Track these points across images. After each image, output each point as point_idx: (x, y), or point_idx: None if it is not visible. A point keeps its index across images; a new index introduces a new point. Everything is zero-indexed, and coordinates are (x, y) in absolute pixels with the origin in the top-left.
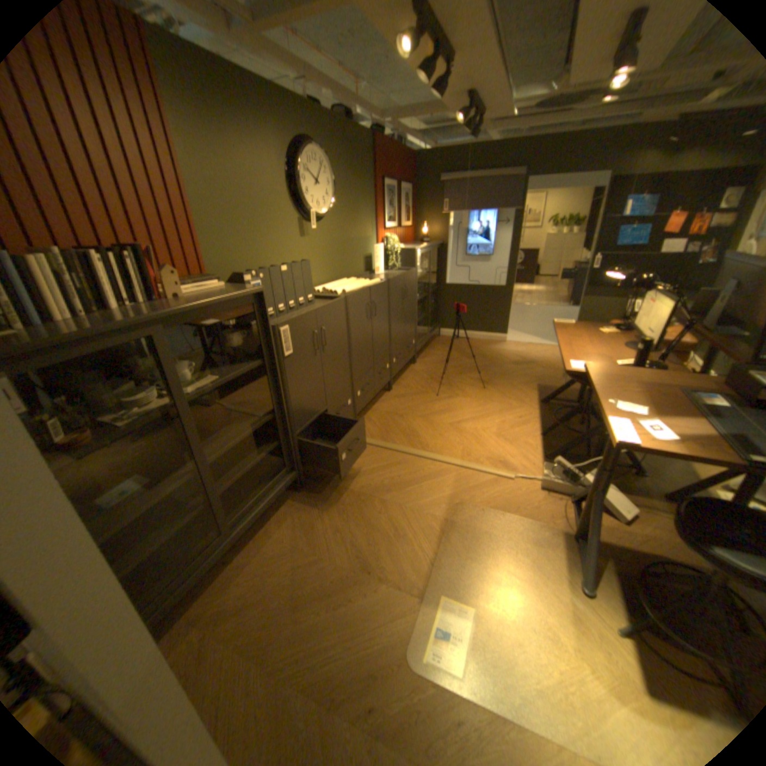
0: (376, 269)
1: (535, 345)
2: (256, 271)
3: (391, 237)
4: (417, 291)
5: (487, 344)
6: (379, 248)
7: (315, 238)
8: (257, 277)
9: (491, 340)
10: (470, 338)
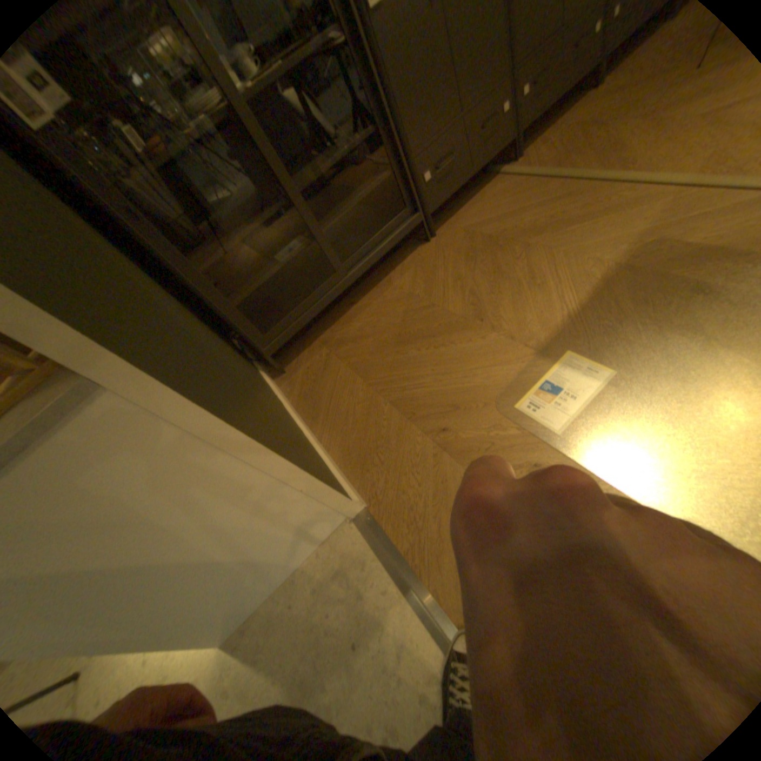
0: None
1: None
2: None
3: None
4: None
5: None
6: None
7: None
8: None
9: None
10: None
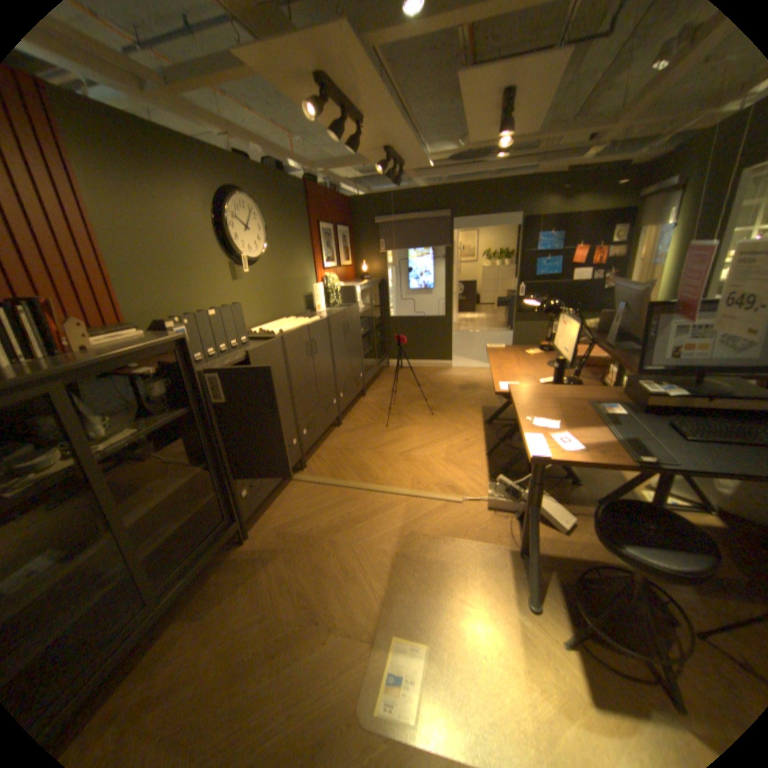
0: (317, 307)
1: (478, 369)
2: (180, 317)
3: (331, 276)
4: (360, 326)
5: (434, 371)
6: (319, 287)
7: (250, 281)
8: (181, 323)
9: (438, 368)
10: (418, 367)
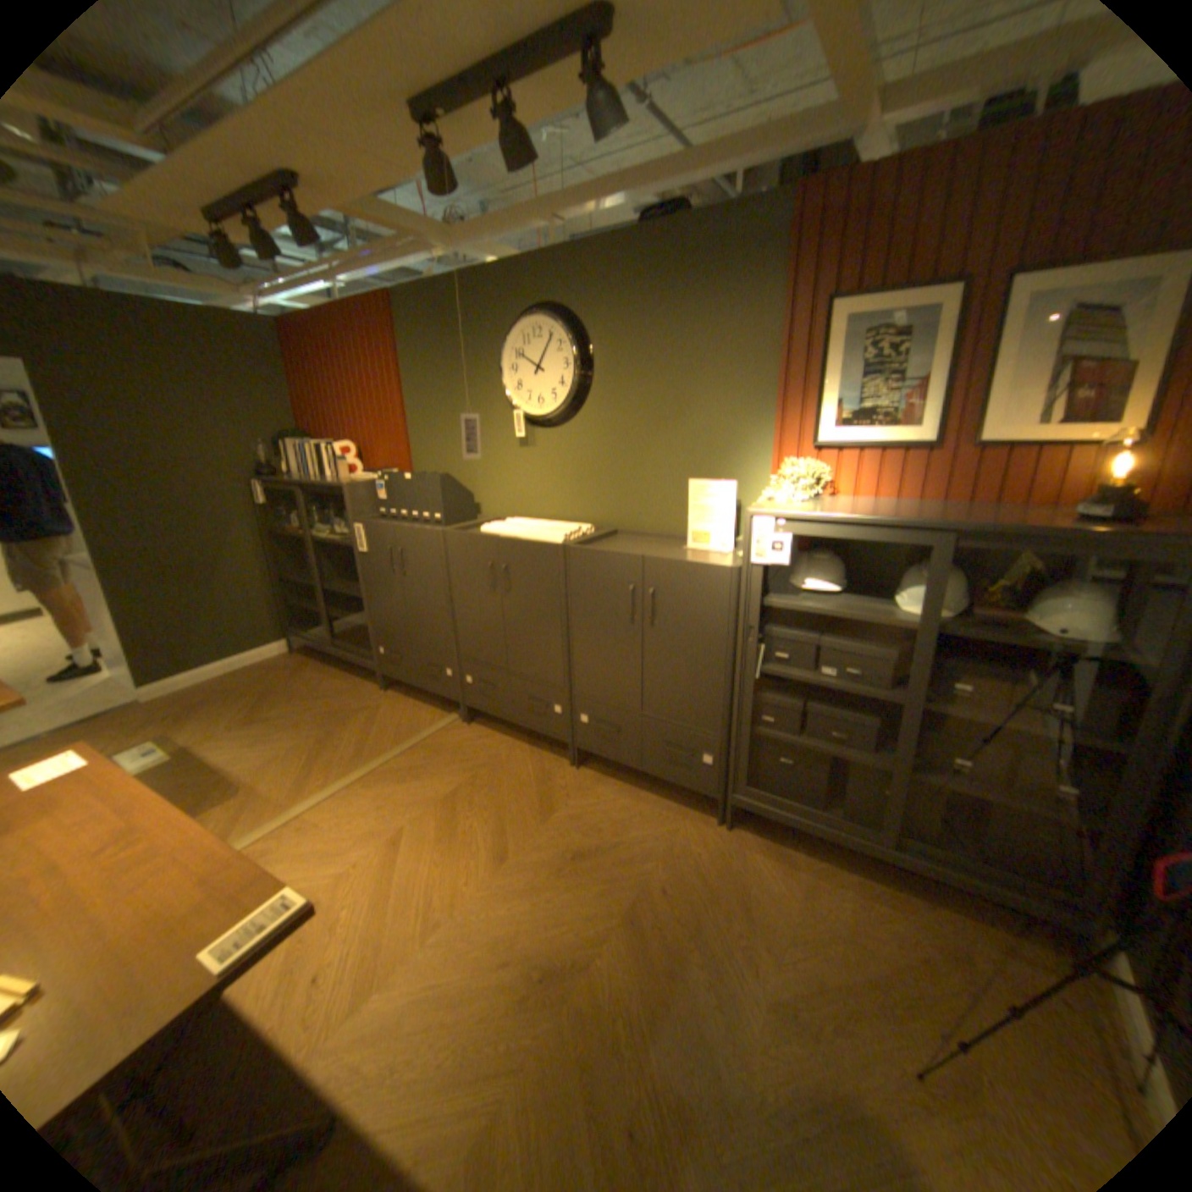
0: (691, 534)
1: None
2: (382, 473)
3: (788, 470)
4: (754, 639)
5: None
6: (714, 491)
7: (548, 451)
8: (382, 478)
9: None
10: None
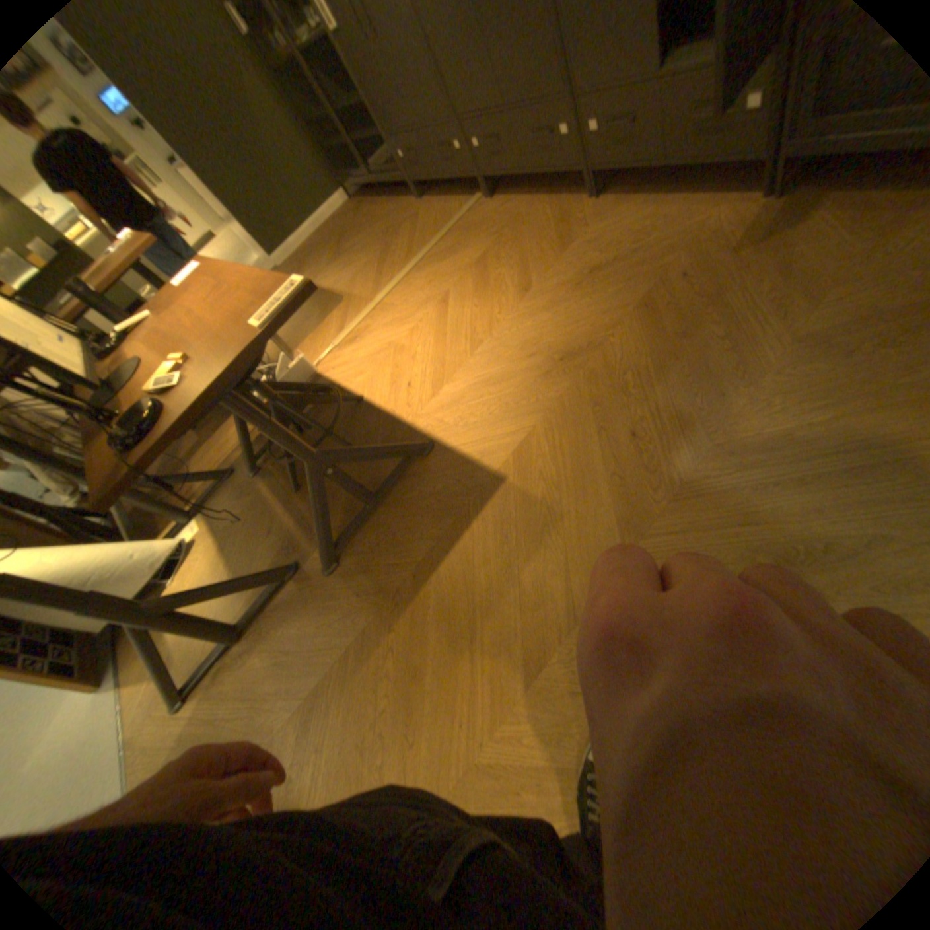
0: None
1: None
2: None
3: None
4: None
5: None
6: None
7: None
8: None
9: None
10: None
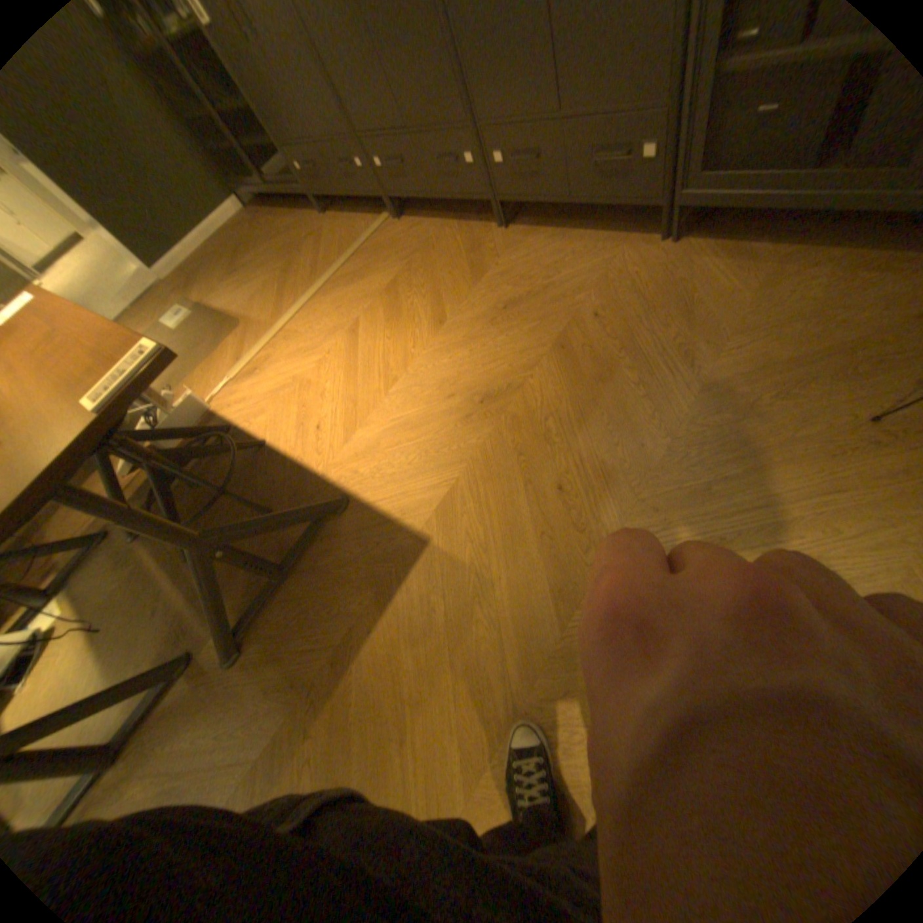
0: None
1: None
2: None
3: None
4: None
5: None
6: None
7: None
8: None
9: None
10: None
